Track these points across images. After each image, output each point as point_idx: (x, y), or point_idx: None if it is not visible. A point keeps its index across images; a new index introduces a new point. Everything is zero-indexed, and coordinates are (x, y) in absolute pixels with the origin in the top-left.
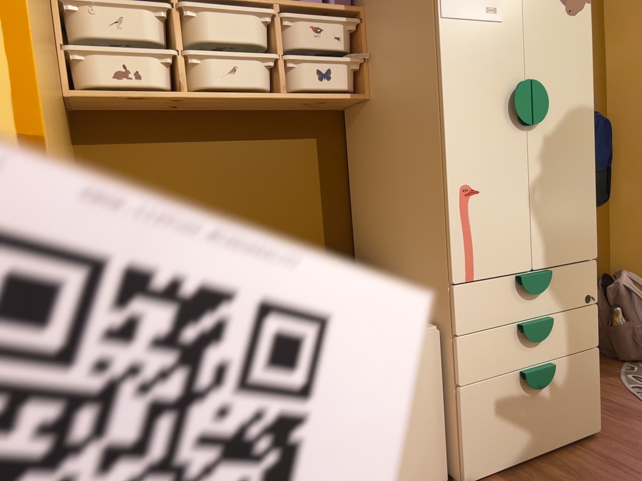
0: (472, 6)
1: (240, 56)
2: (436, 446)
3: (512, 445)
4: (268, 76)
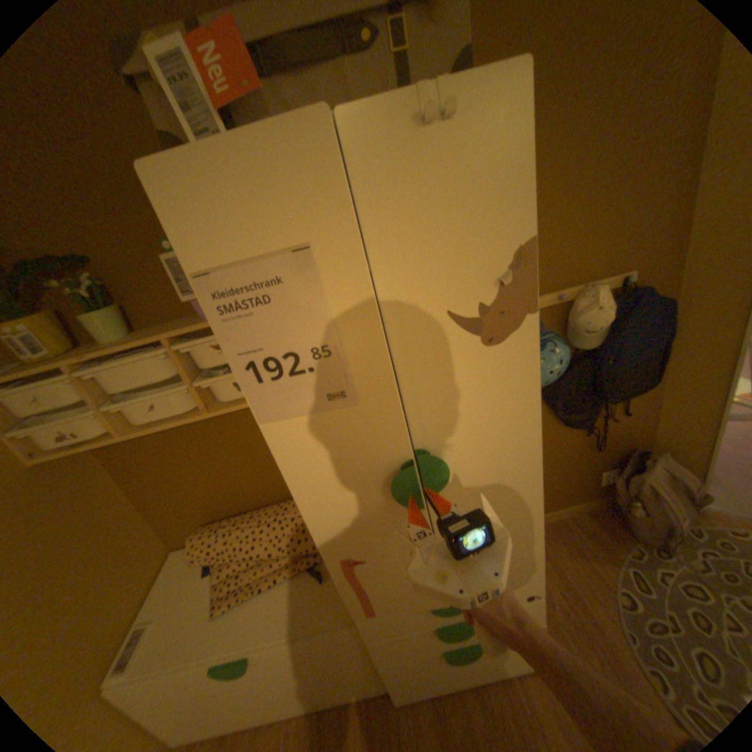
0: (304, 396)
1: (147, 400)
2: (370, 681)
3: (439, 687)
4: (187, 401)
